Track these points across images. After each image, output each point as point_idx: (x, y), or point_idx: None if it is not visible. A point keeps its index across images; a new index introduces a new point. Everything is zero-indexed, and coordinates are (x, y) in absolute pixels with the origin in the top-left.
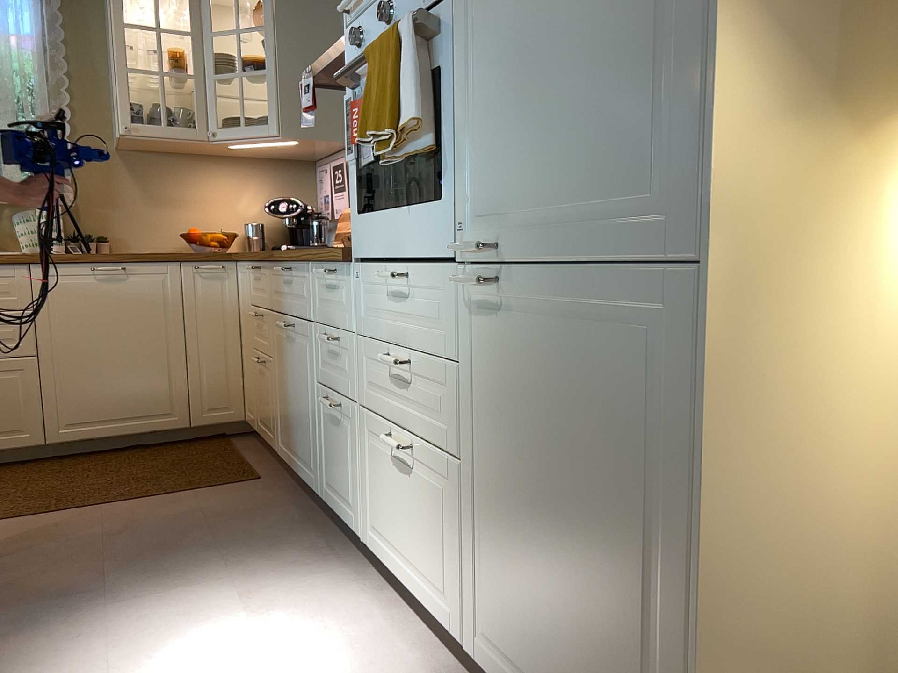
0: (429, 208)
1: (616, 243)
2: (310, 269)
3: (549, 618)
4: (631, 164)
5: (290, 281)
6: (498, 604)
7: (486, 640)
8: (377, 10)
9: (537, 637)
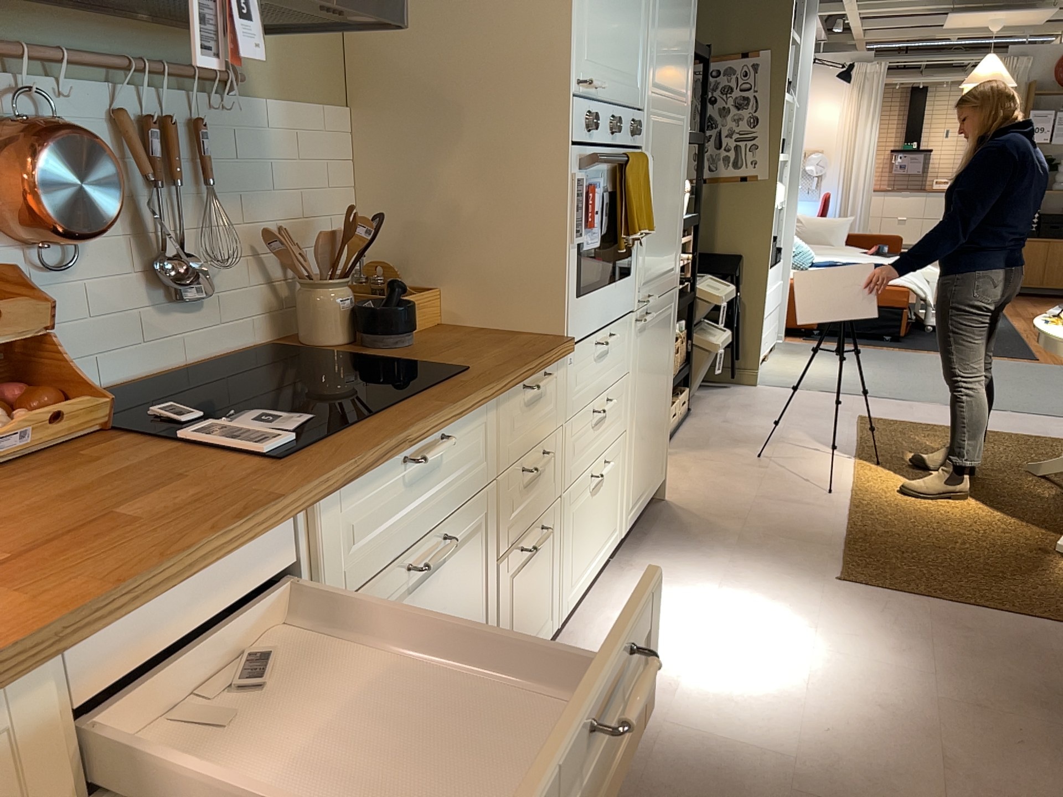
0: (623, 281)
1: (667, 284)
2: (498, 401)
3: (647, 451)
4: (670, 257)
5: (433, 464)
6: (634, 478)
7: (628, 509)
8: (602, 115)
9: (644, 466)
